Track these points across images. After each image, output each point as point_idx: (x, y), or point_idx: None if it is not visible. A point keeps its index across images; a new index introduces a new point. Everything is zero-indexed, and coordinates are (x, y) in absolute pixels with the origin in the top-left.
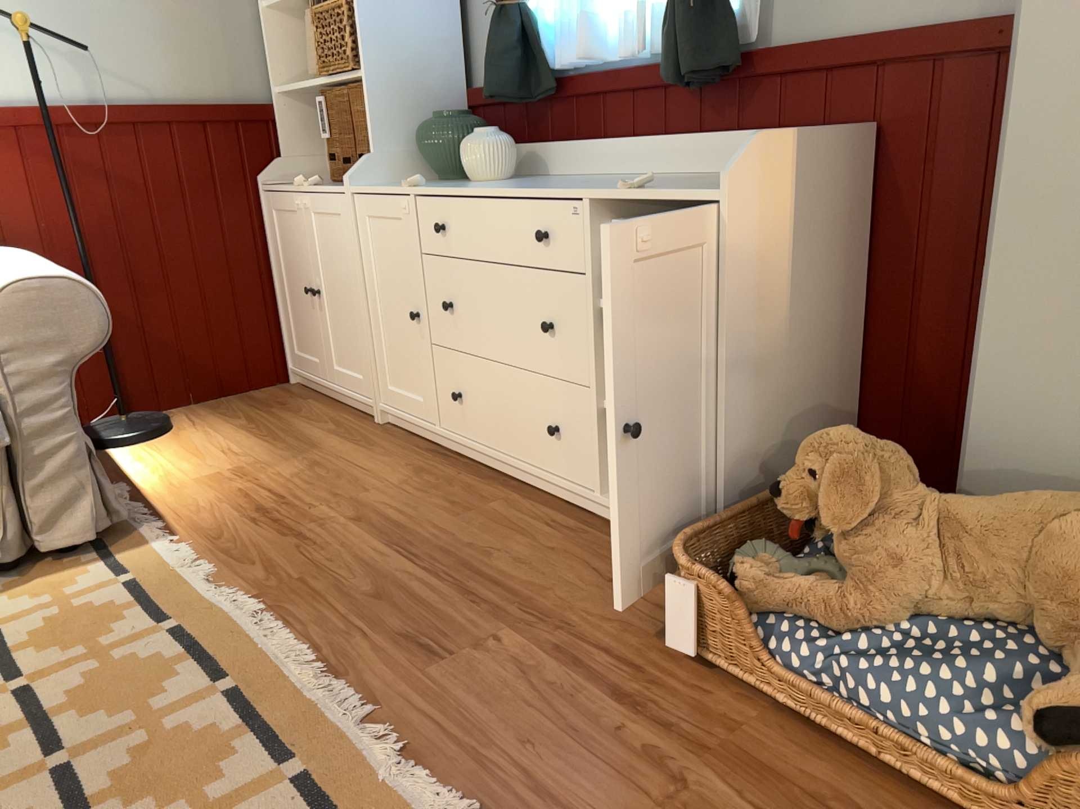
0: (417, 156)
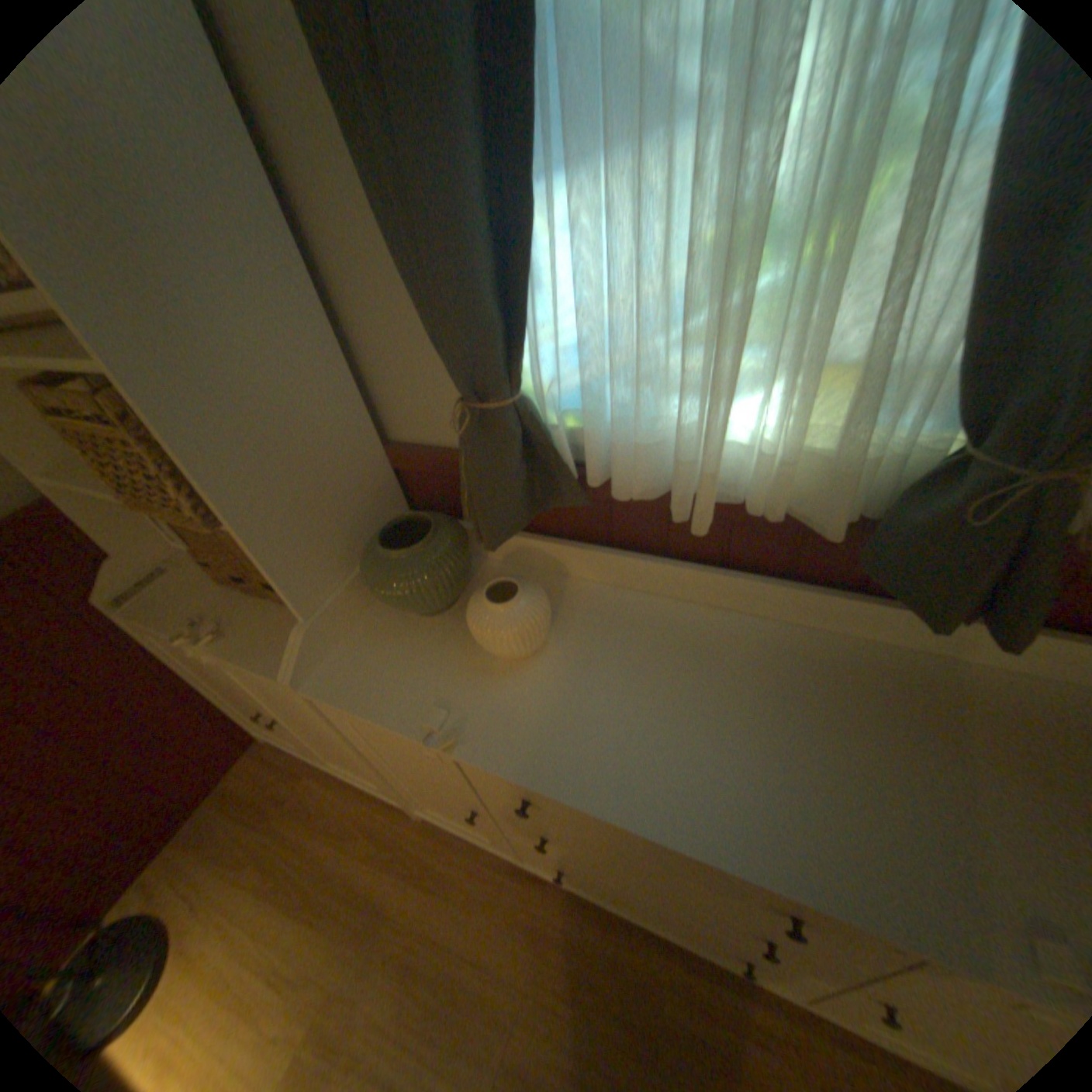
0: (362, 576)
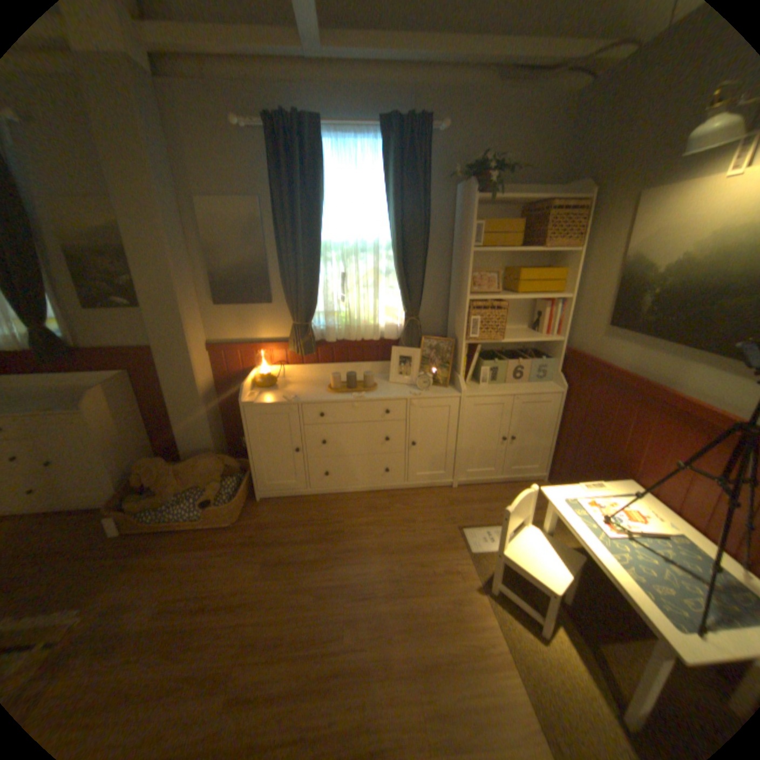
0: None
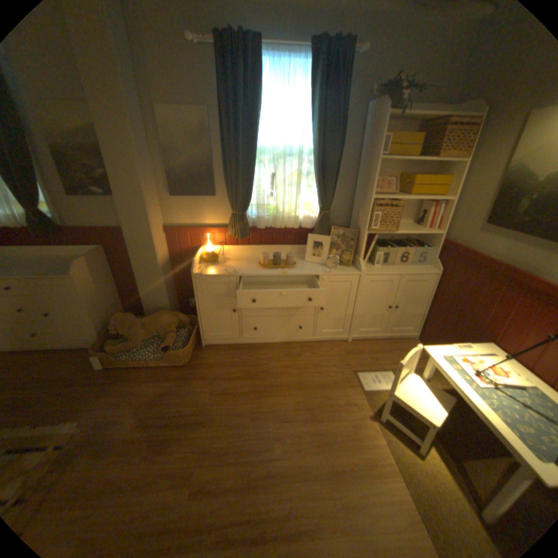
0: None
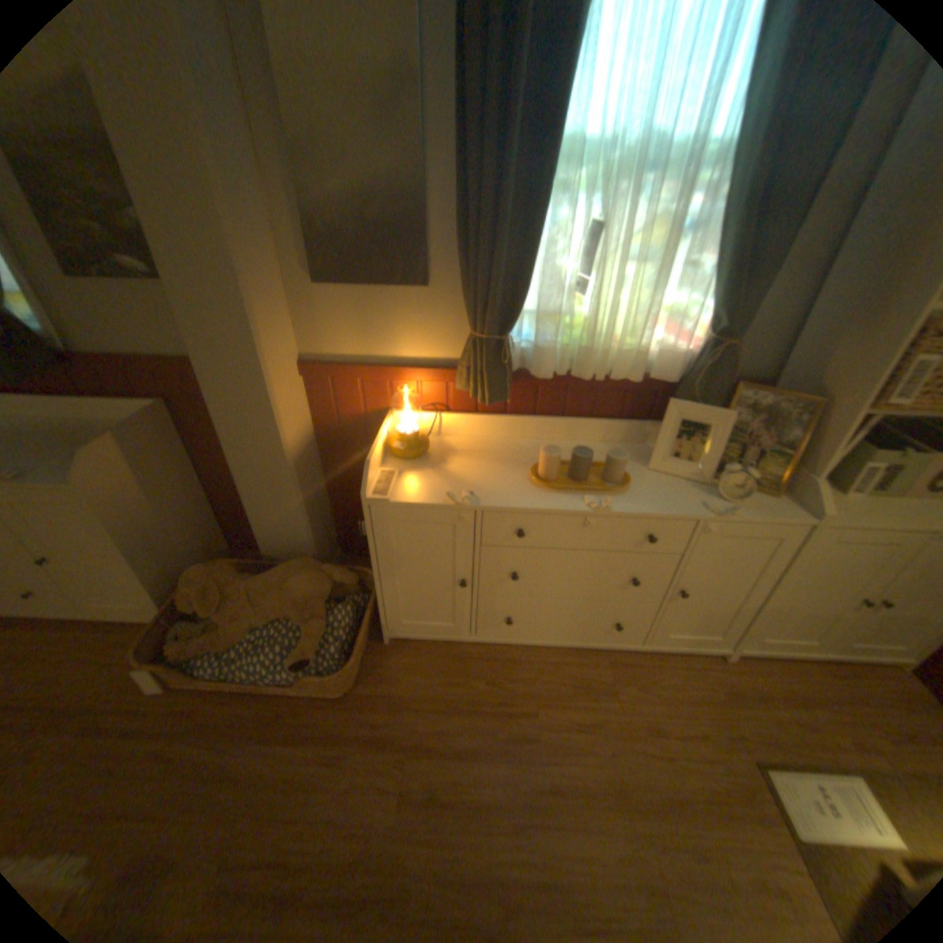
0: None
